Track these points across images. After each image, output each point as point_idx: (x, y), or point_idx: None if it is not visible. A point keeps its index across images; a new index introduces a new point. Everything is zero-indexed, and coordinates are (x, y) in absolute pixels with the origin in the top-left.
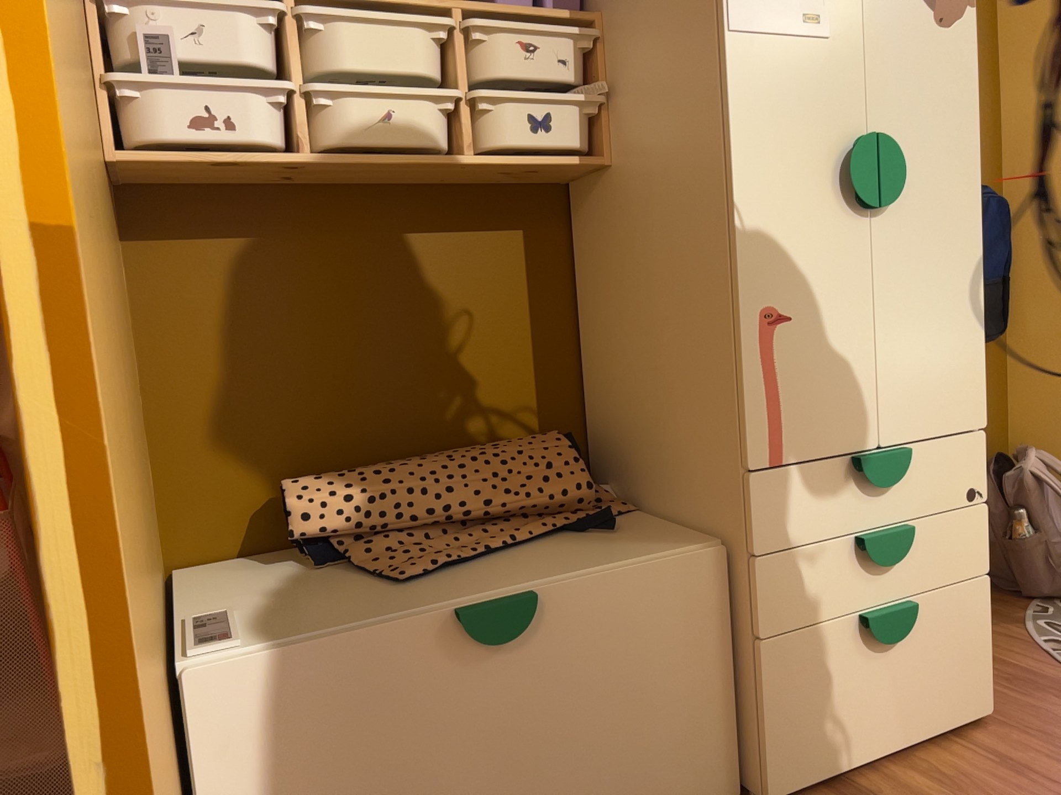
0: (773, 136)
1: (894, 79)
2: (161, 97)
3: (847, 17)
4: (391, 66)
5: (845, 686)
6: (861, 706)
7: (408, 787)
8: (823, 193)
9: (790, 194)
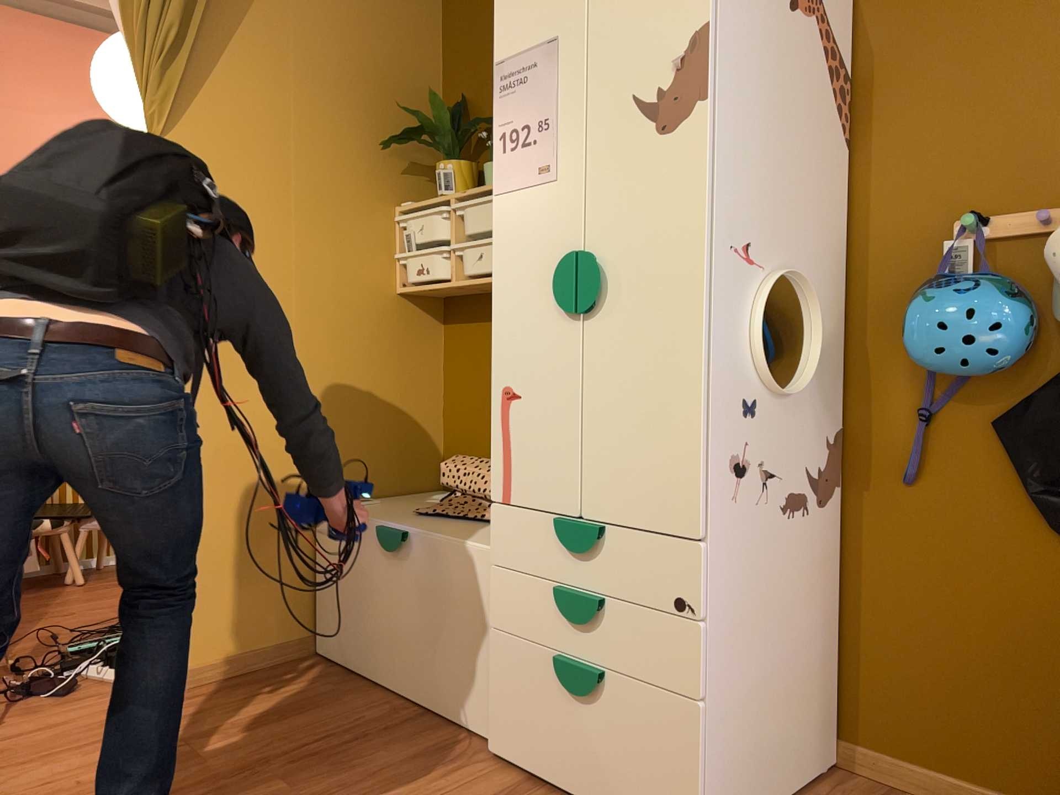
0: (514, 262)
1: (610, 197)
2: (412, 259)
3: (570, 158)
4: (487, 225)
5: (543, 707)
6: (555, 735)
7: (361, 603)
8: (545, 301)
9: (523, 303)
